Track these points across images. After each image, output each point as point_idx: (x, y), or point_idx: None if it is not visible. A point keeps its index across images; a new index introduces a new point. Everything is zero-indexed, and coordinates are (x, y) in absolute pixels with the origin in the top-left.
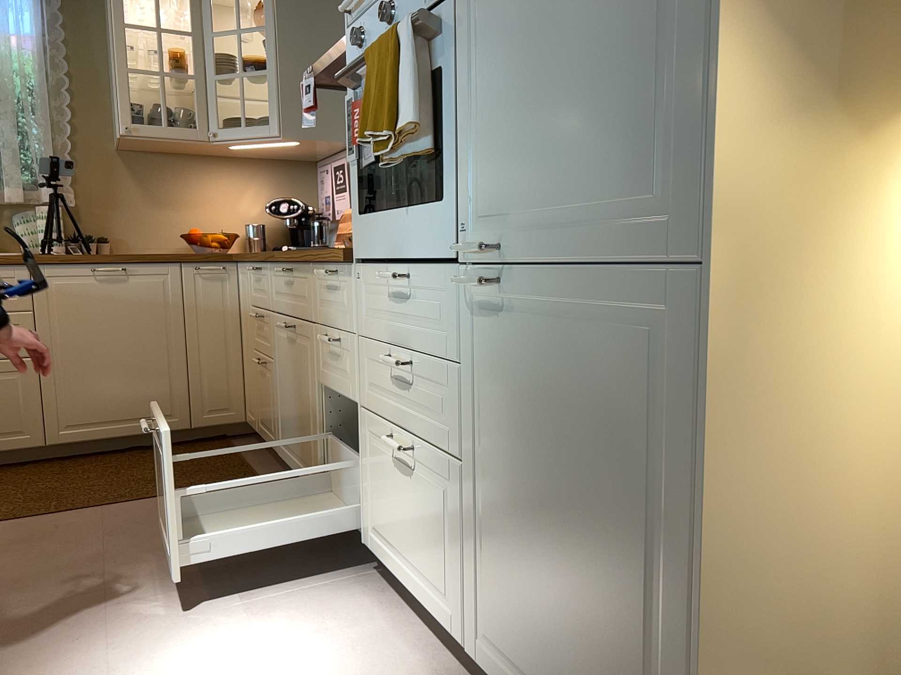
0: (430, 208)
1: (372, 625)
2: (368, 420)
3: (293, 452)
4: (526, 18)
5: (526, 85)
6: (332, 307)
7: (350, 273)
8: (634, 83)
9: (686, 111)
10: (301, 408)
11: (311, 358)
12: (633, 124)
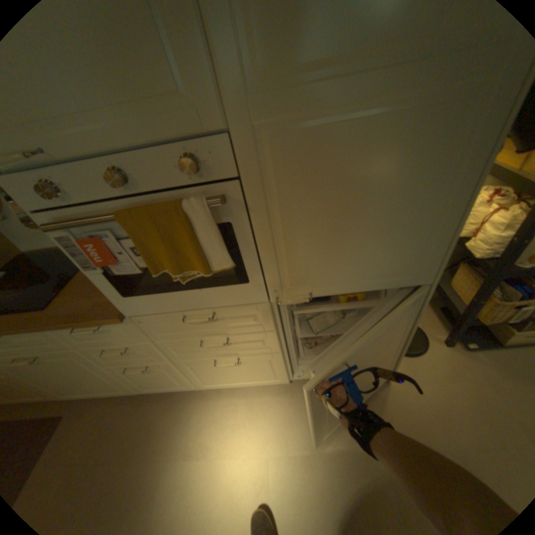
0: (227, 287)
1: (233, 405)
2: (180, 362)
3: (81, 394)
4: (324, 206)
5: (324, 236)
6: (99, 339)
7: (120, 323)
8: (404, 239)
9: (428, 247)
10: (81, 380)
11: (80, 362)
12: (400, 251)
